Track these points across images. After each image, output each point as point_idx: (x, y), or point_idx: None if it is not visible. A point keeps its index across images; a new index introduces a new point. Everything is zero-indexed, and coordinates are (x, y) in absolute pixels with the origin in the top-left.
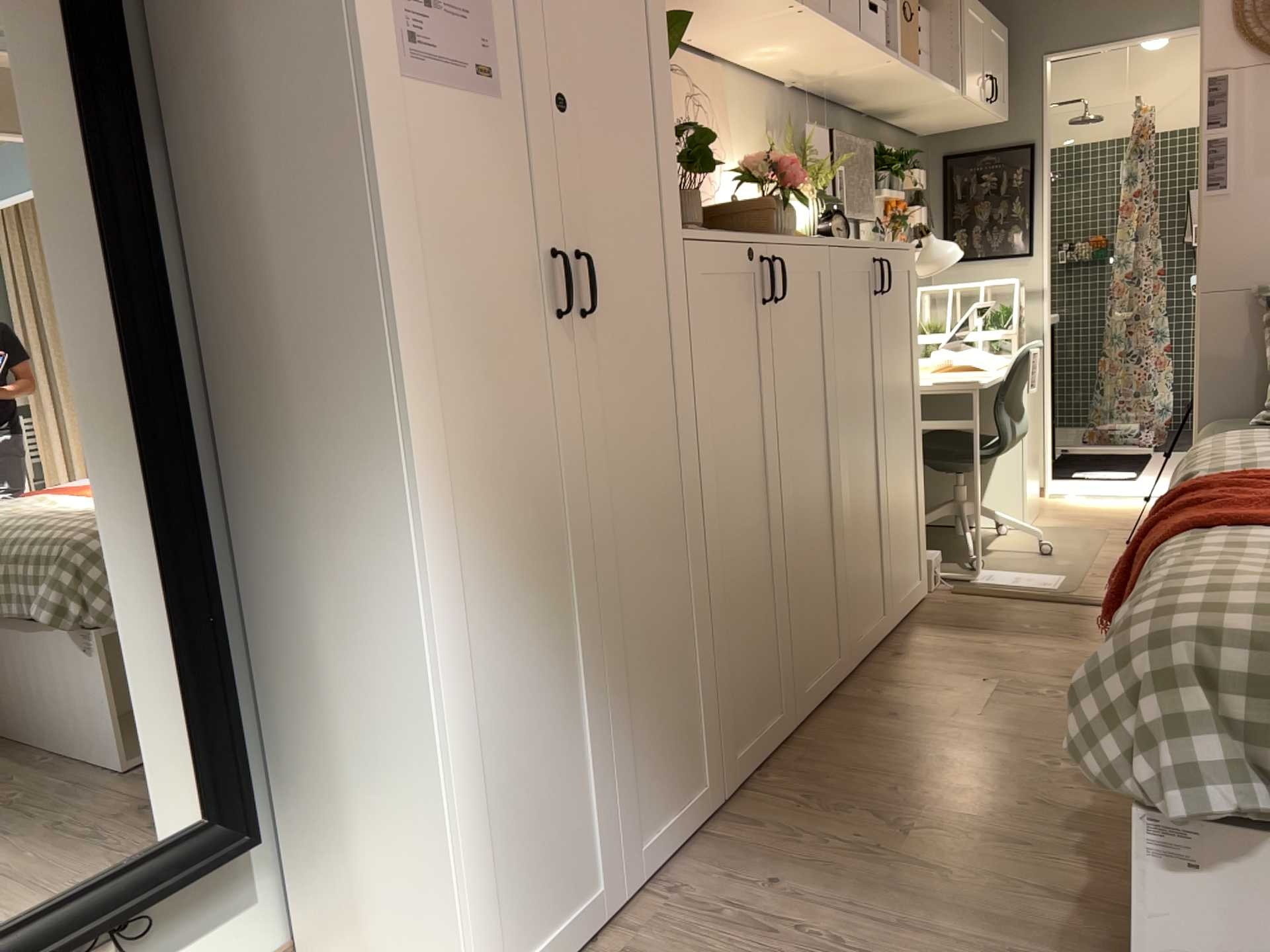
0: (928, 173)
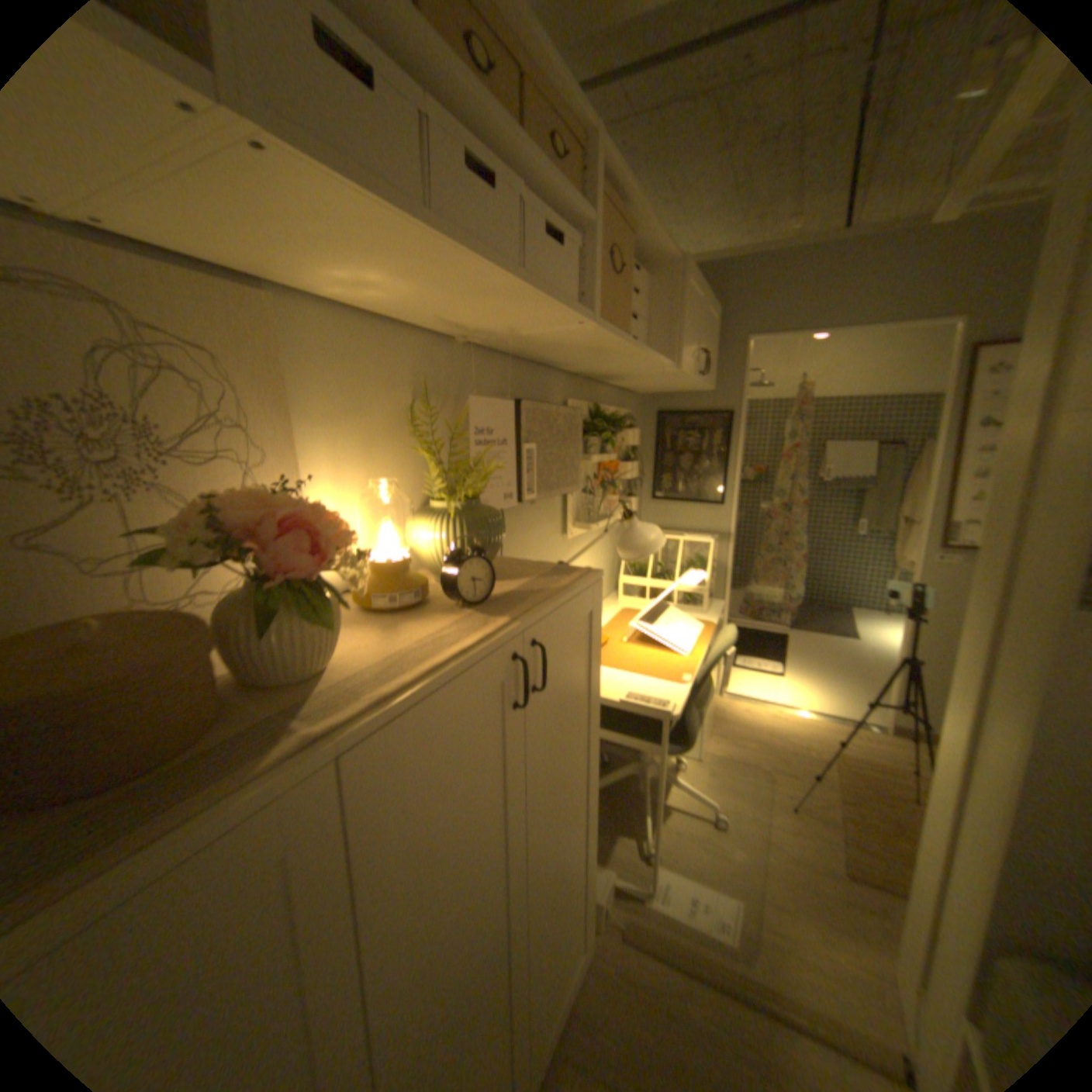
0: (644, 421)
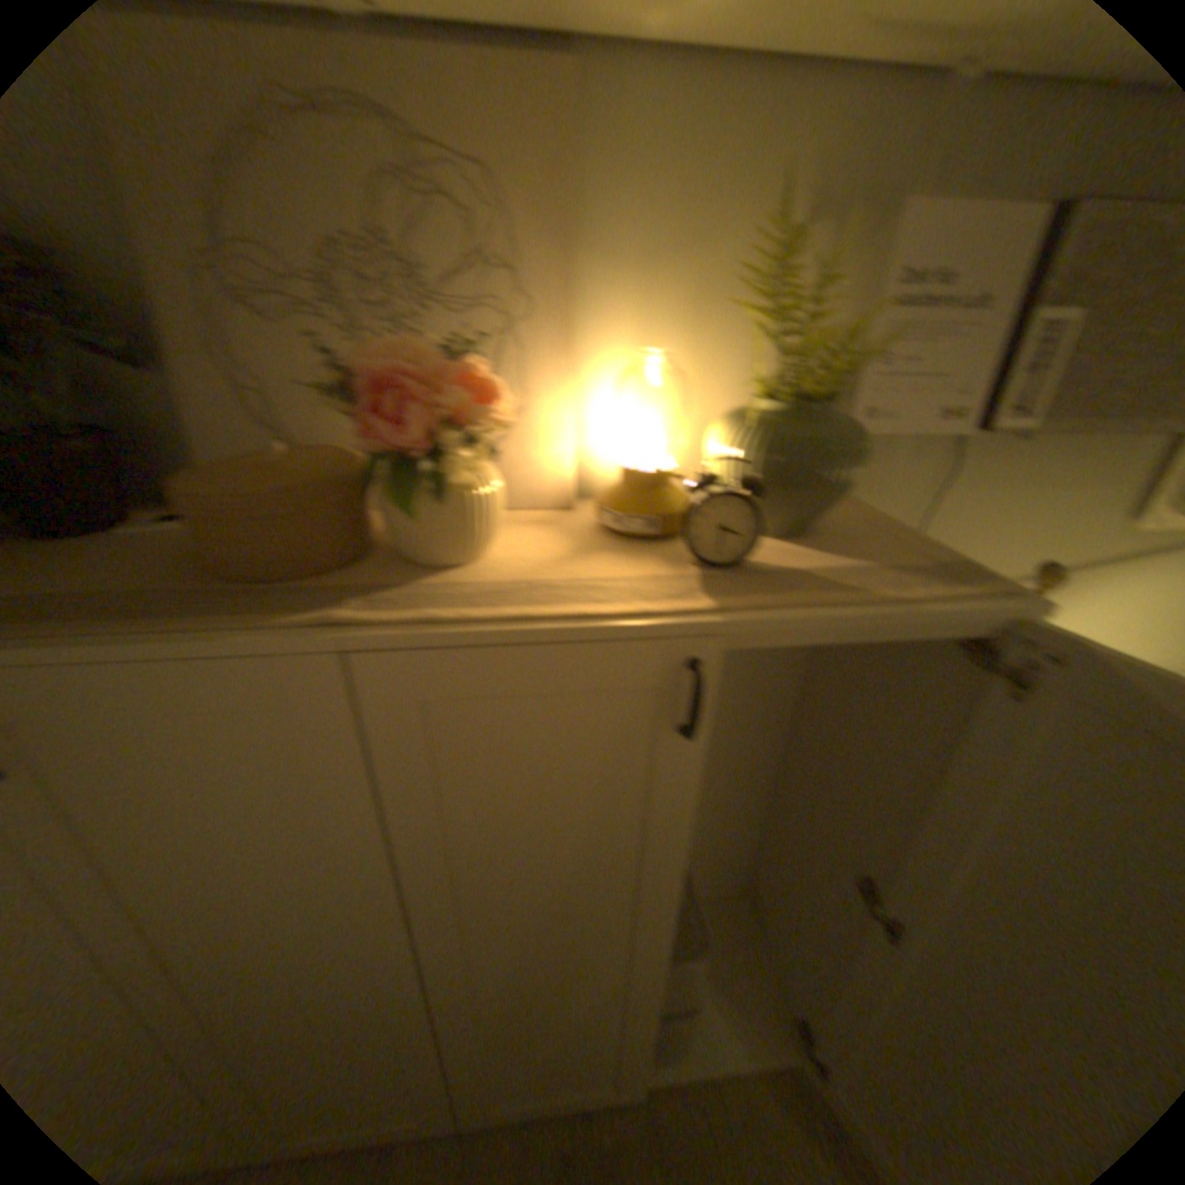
0: None
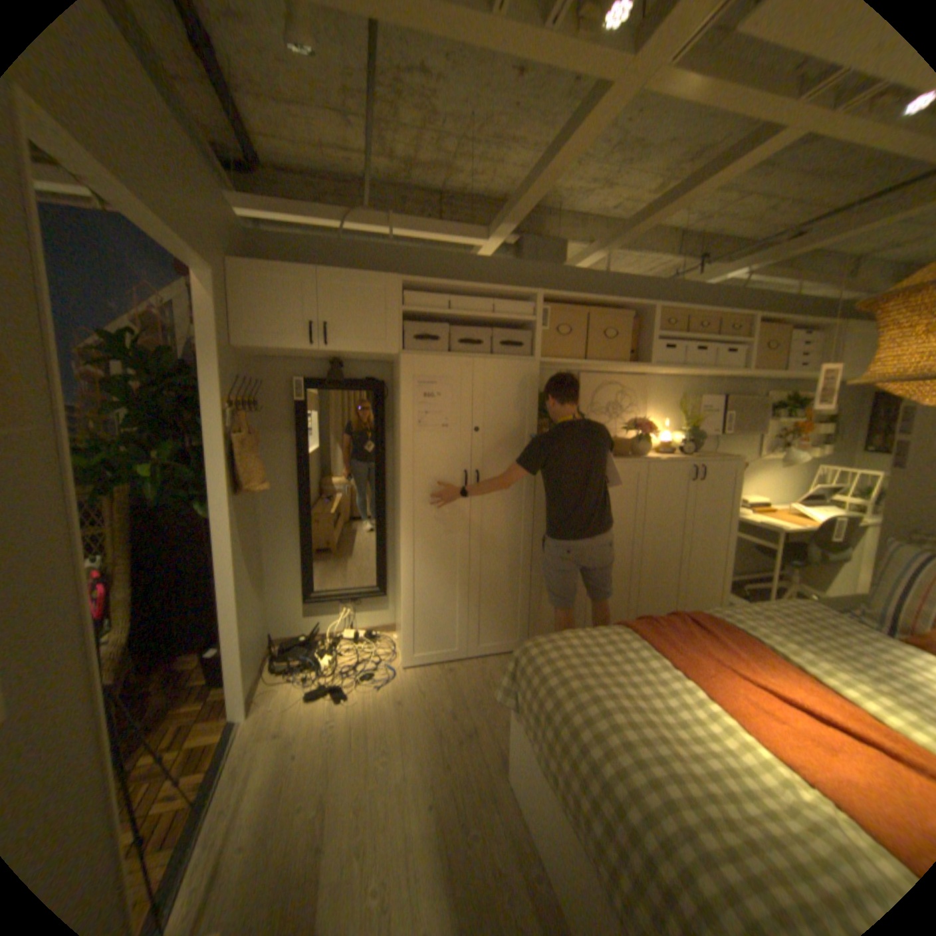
0: (863, 401)
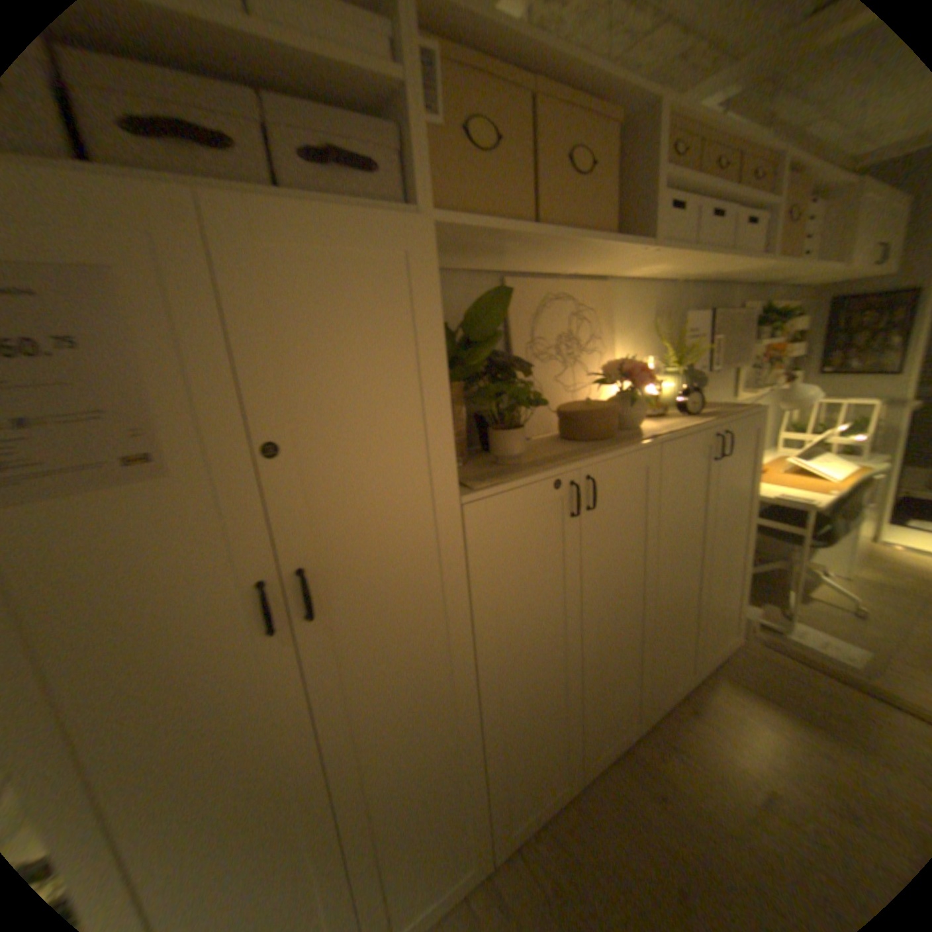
0: (816, 310)
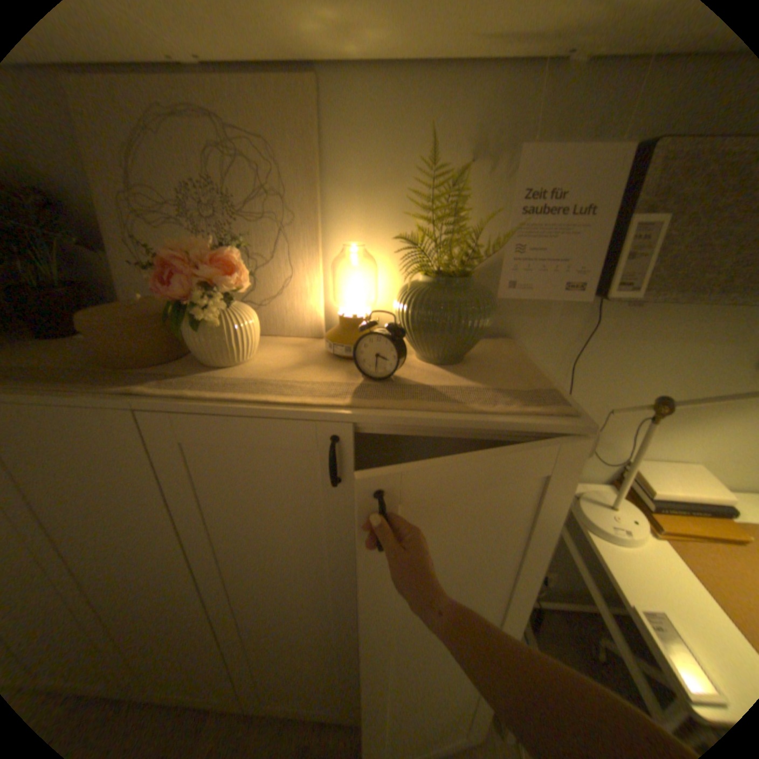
0: None
